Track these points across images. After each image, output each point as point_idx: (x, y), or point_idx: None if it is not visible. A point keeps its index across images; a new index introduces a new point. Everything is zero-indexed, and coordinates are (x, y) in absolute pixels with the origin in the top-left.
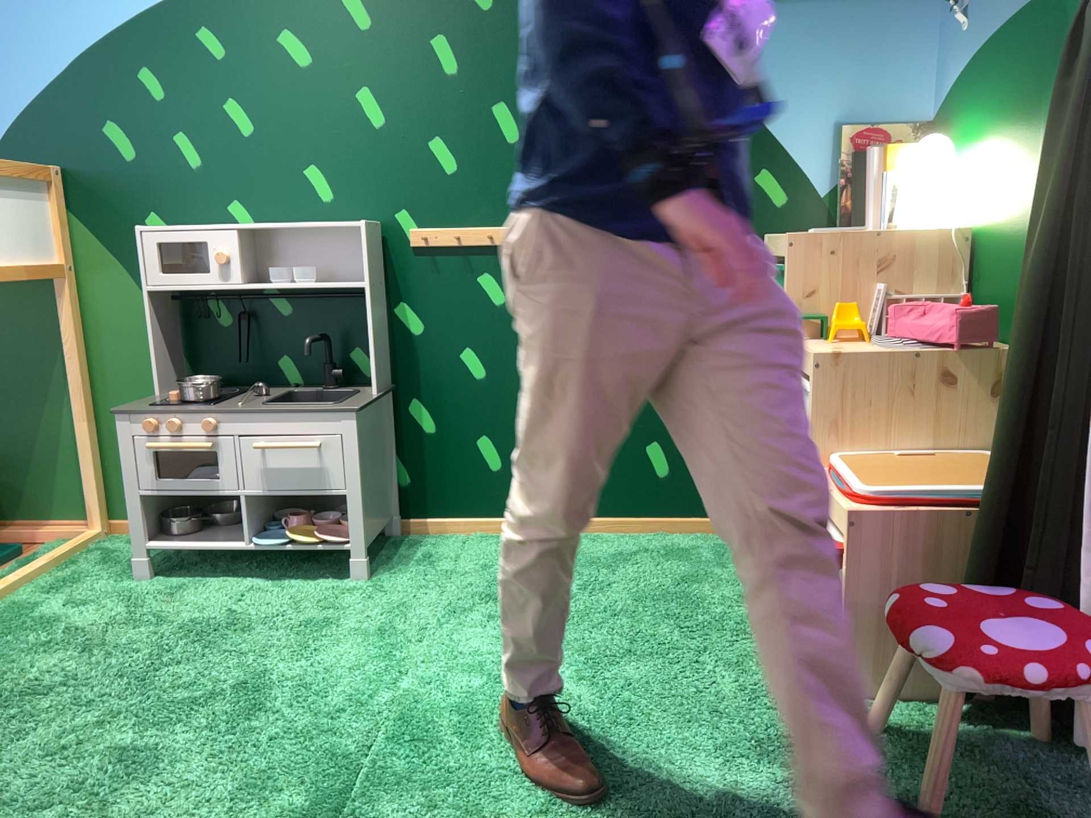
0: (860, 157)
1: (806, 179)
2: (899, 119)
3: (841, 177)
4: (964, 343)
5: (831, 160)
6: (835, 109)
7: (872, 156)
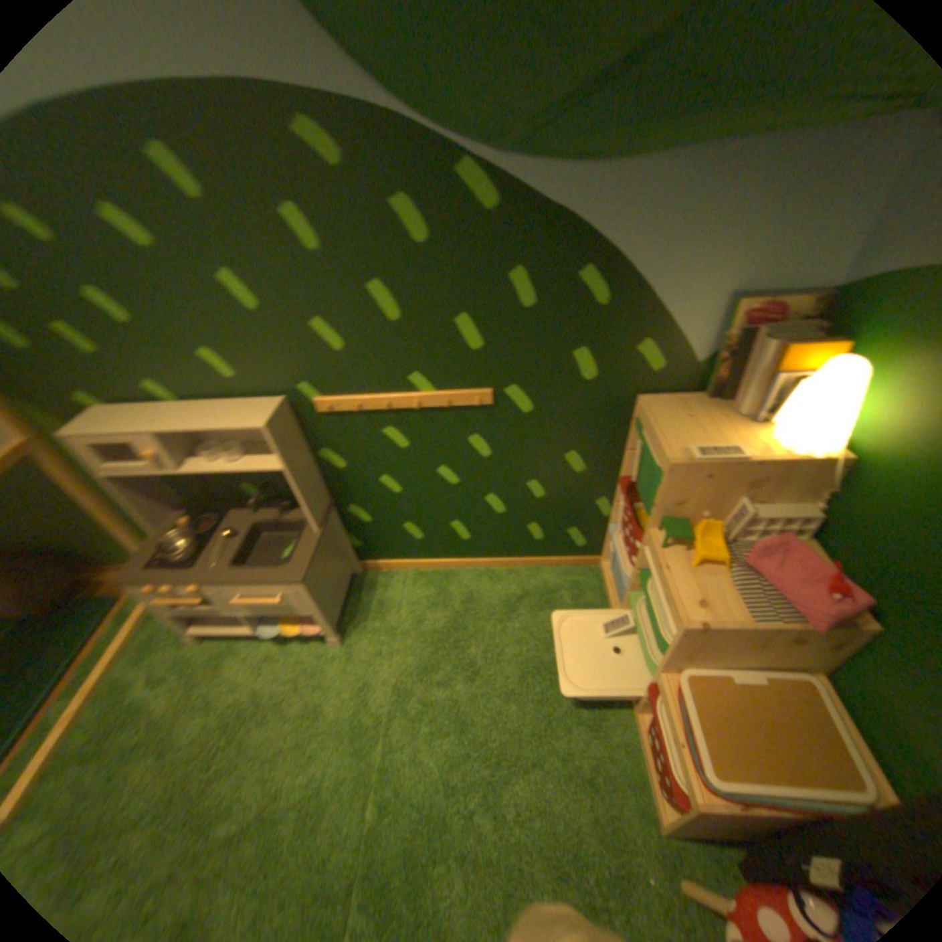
0: (755, 334)
1: (691, 346)
2: (809, 287)
3: (728, 350)
4: (831, 635)
5: (722, 329)
6: (741, 277)
7: (771, 348)
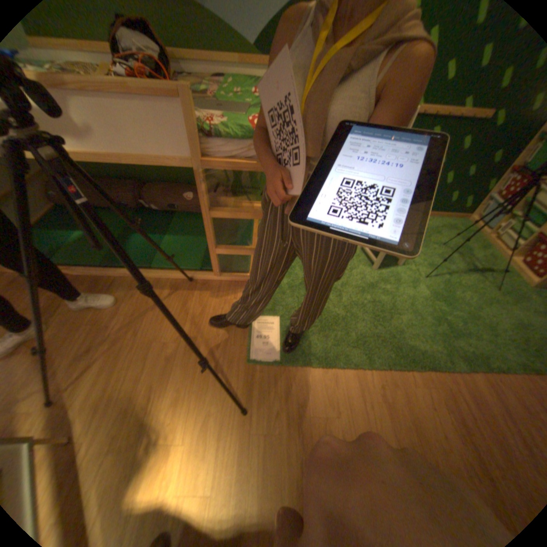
0: None
1: None
2: None
3: None
4: None
5: None
6: None
7: None
